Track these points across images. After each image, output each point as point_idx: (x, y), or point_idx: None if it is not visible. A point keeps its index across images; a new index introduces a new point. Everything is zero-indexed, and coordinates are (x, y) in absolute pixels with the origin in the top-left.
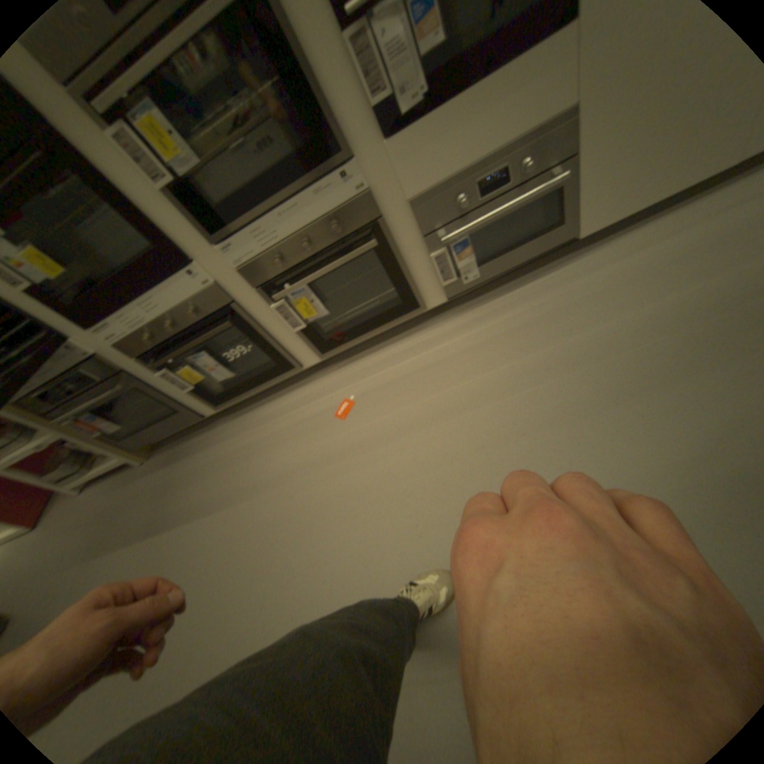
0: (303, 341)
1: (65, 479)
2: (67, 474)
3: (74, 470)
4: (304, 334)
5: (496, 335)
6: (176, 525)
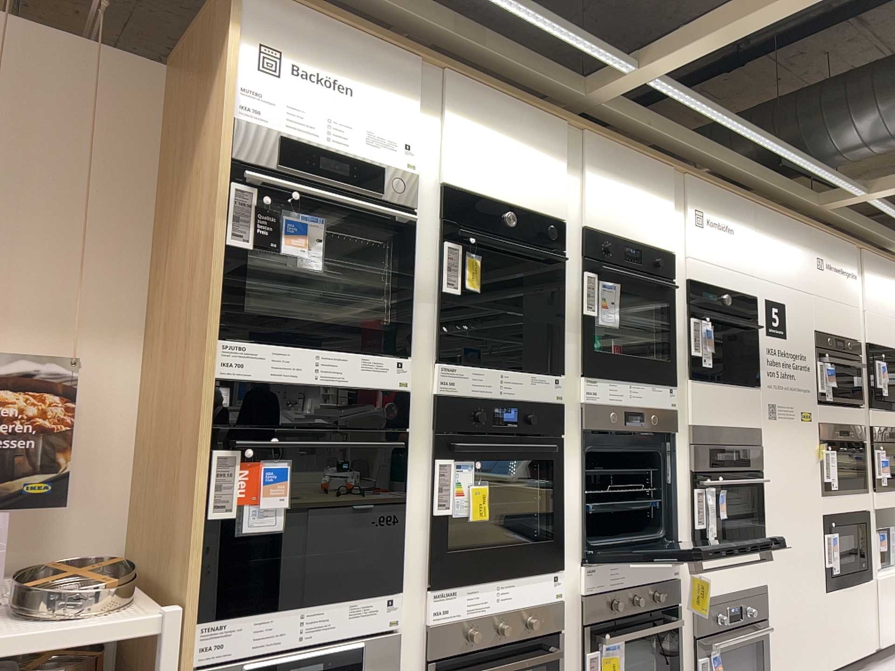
0: None
1: None
2: None
3: None
4: None
5: None
6: None
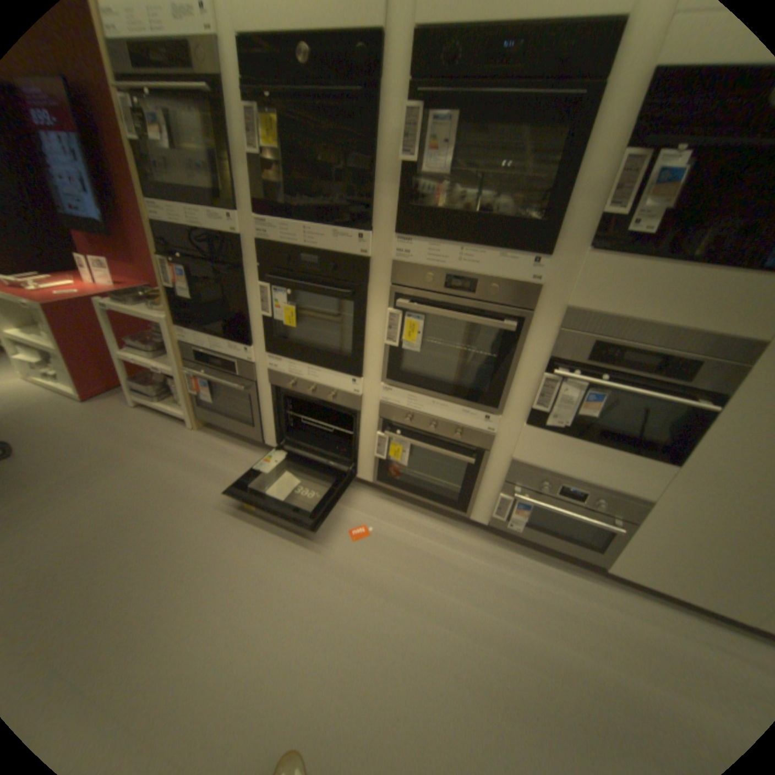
0: (374, 464)
1: (141, 393)
2: (144, 391)
3: (149, 390)
4: (379, 461)
5: (502, 586)
6: (180, 503)
